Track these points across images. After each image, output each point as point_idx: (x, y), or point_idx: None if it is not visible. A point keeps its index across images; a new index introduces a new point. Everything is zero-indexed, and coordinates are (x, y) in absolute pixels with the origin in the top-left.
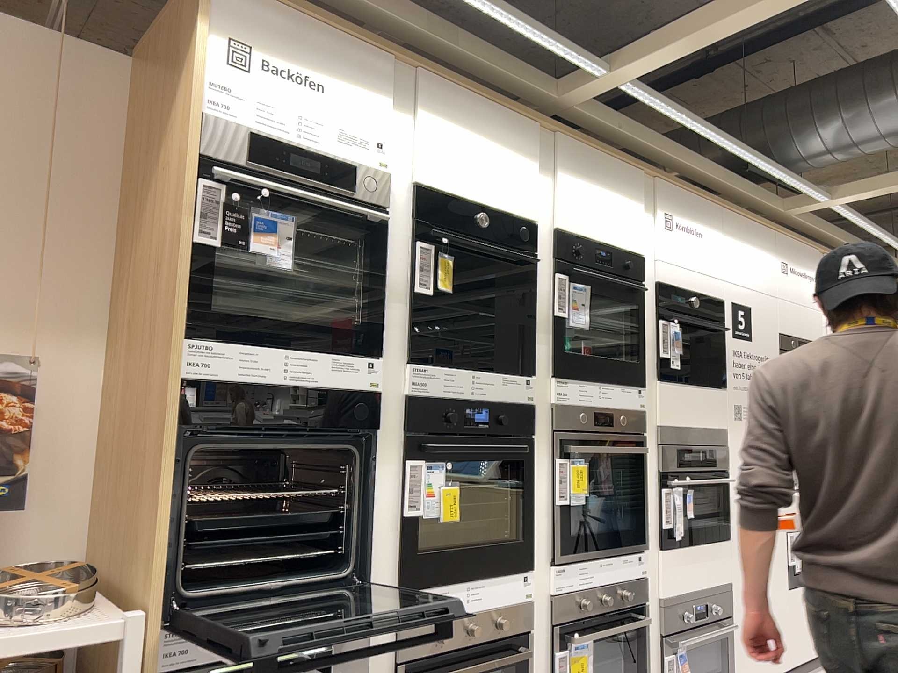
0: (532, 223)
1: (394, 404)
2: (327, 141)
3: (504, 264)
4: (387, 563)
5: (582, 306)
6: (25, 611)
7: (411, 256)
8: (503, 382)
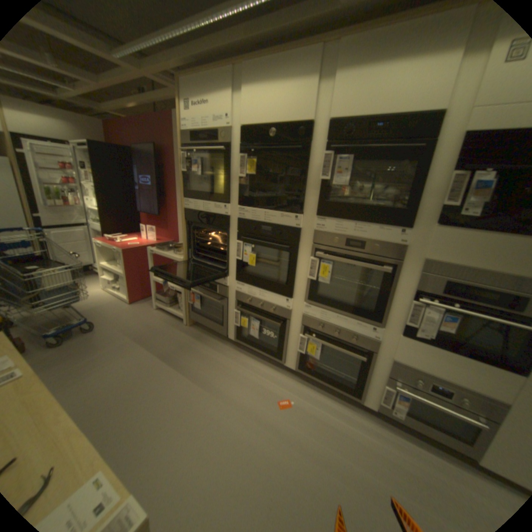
0: (310, 119)
1: (234, 221)
2: (206, 121)
3: (287, 152)
4: (233, 273)
5: (349, 169)
6: (174, 253)
7: (239, 160)
8: (282, 217)
